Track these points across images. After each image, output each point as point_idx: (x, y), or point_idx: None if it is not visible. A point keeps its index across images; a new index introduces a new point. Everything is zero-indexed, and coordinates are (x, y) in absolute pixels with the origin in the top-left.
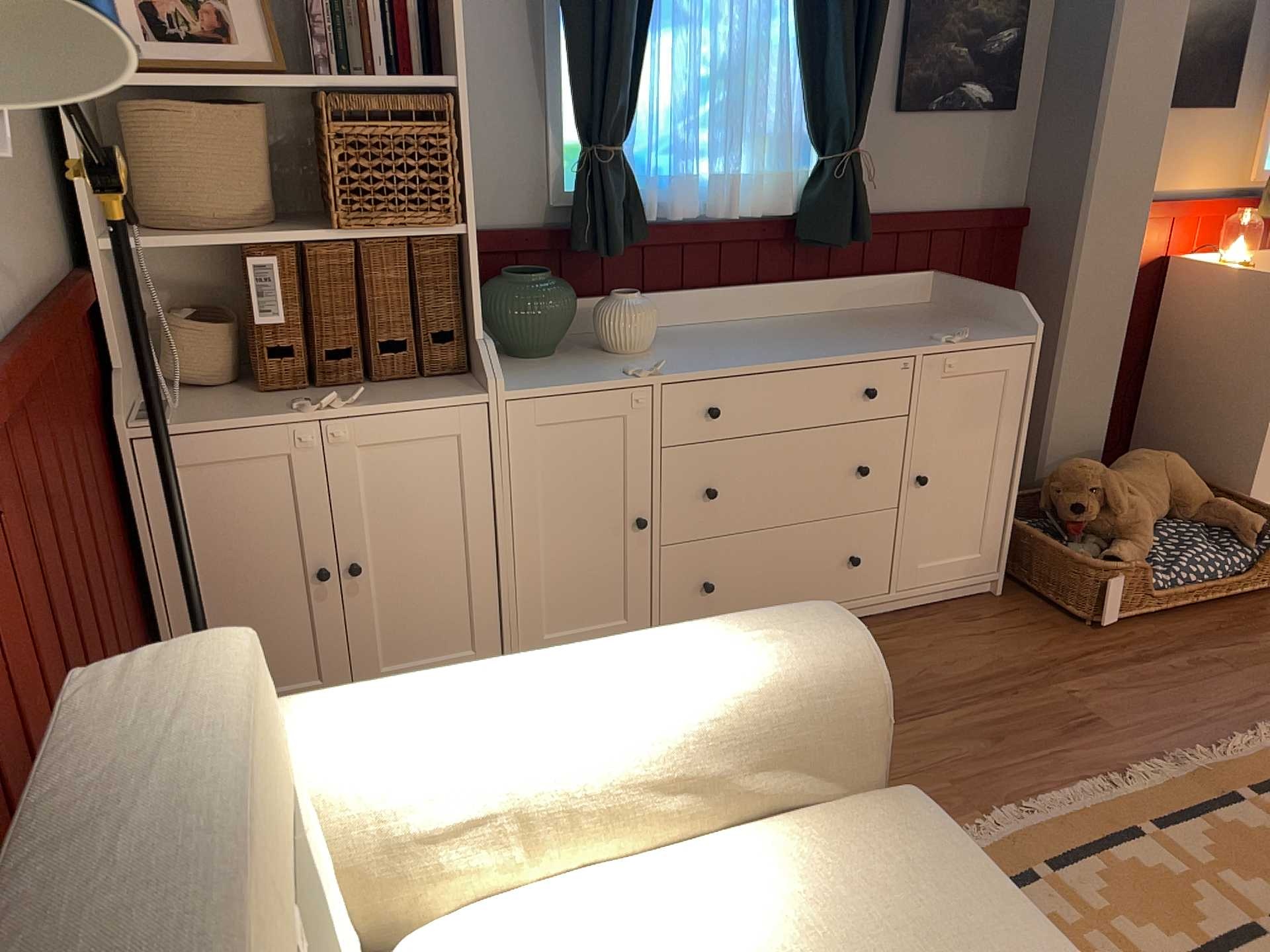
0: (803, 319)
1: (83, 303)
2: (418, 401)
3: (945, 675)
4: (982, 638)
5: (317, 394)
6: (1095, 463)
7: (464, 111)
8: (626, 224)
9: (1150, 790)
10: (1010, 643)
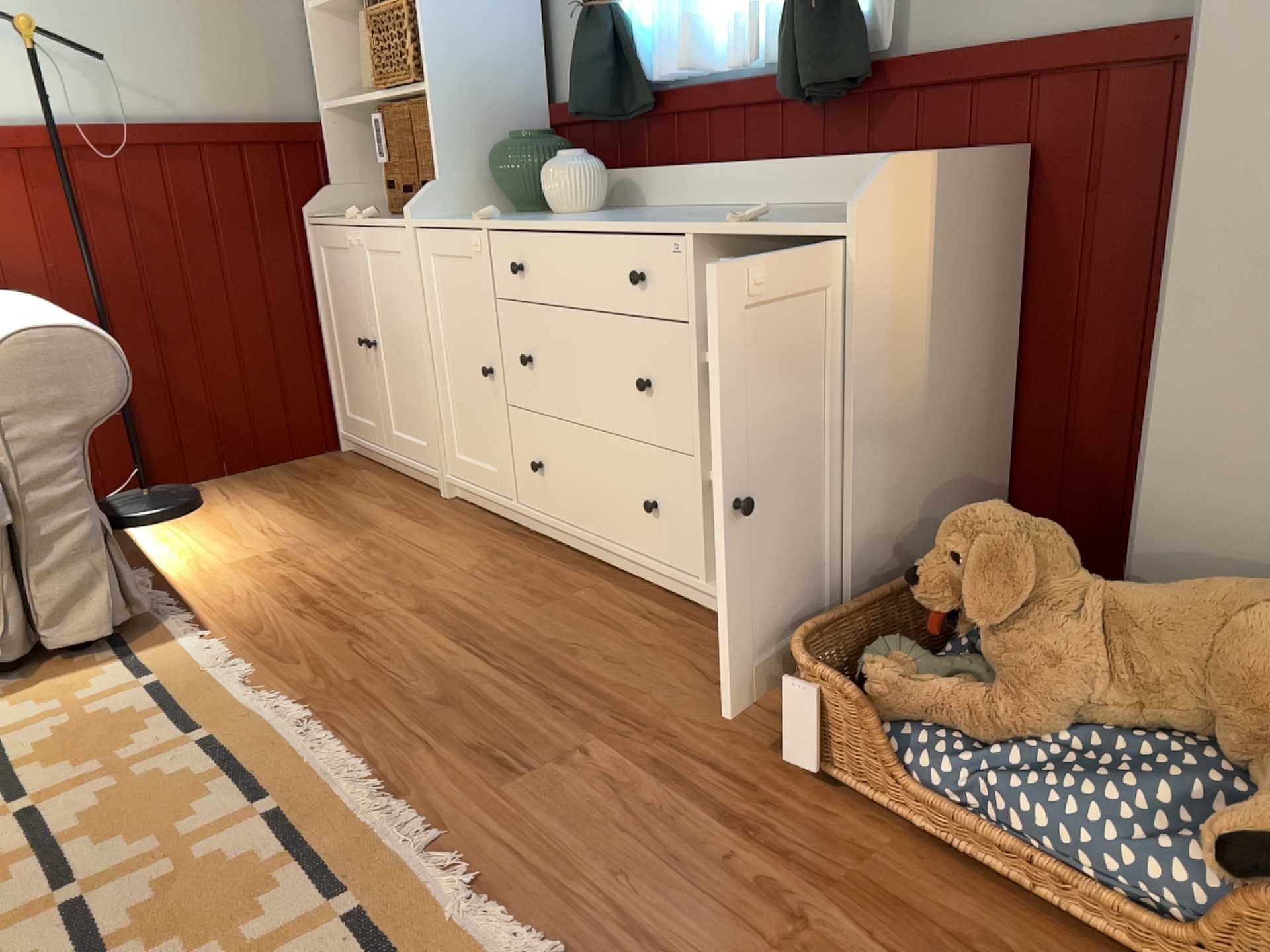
0: (788, 208)
1: (277, 136)
2: (391, 223)
3: (580, 661)
4: (698, 678)
5: (396, 218)
6: (1027, 523)
7: None
8: (607, 85)
9: (347, 812)
10: (698, 700)
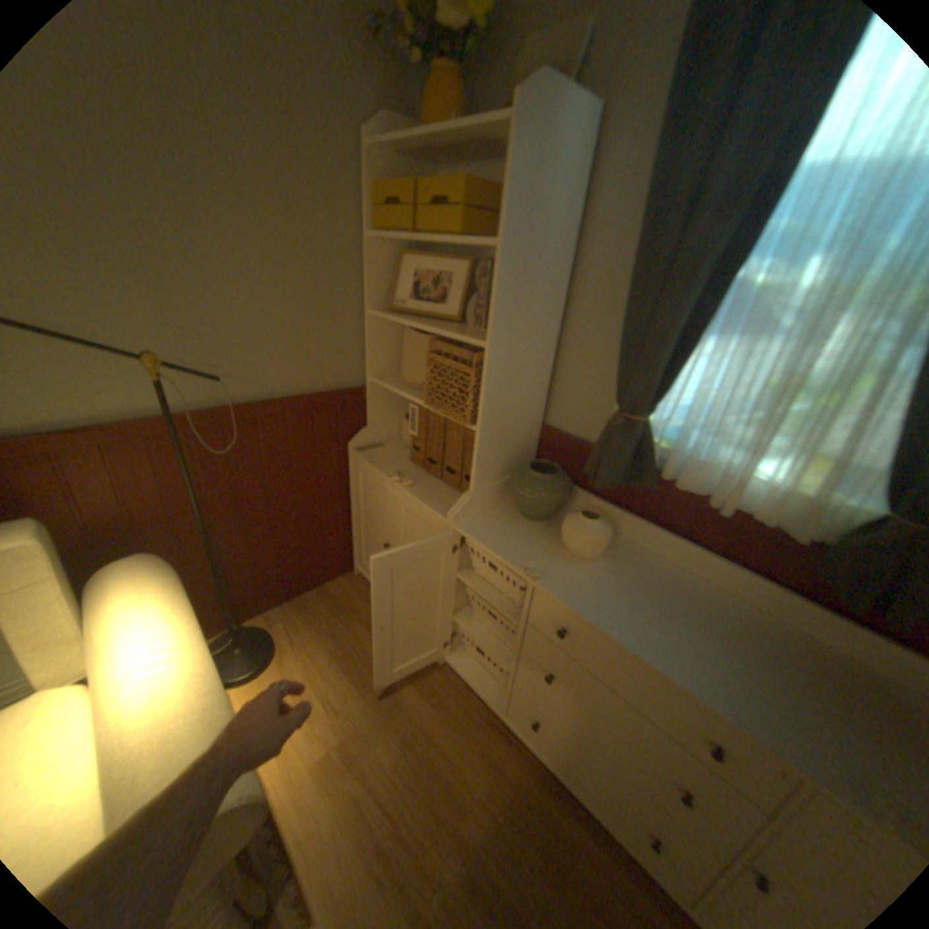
0: (791, 638)
1: (336, 398)
2: (429, 502)
3: None
4: None
5: (420, 473)
6: None
7: (489, 363)
8: (629, 471)
9: None
10: None
